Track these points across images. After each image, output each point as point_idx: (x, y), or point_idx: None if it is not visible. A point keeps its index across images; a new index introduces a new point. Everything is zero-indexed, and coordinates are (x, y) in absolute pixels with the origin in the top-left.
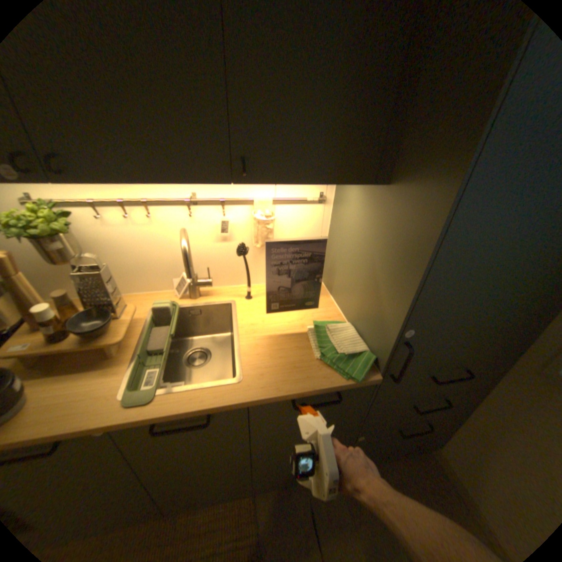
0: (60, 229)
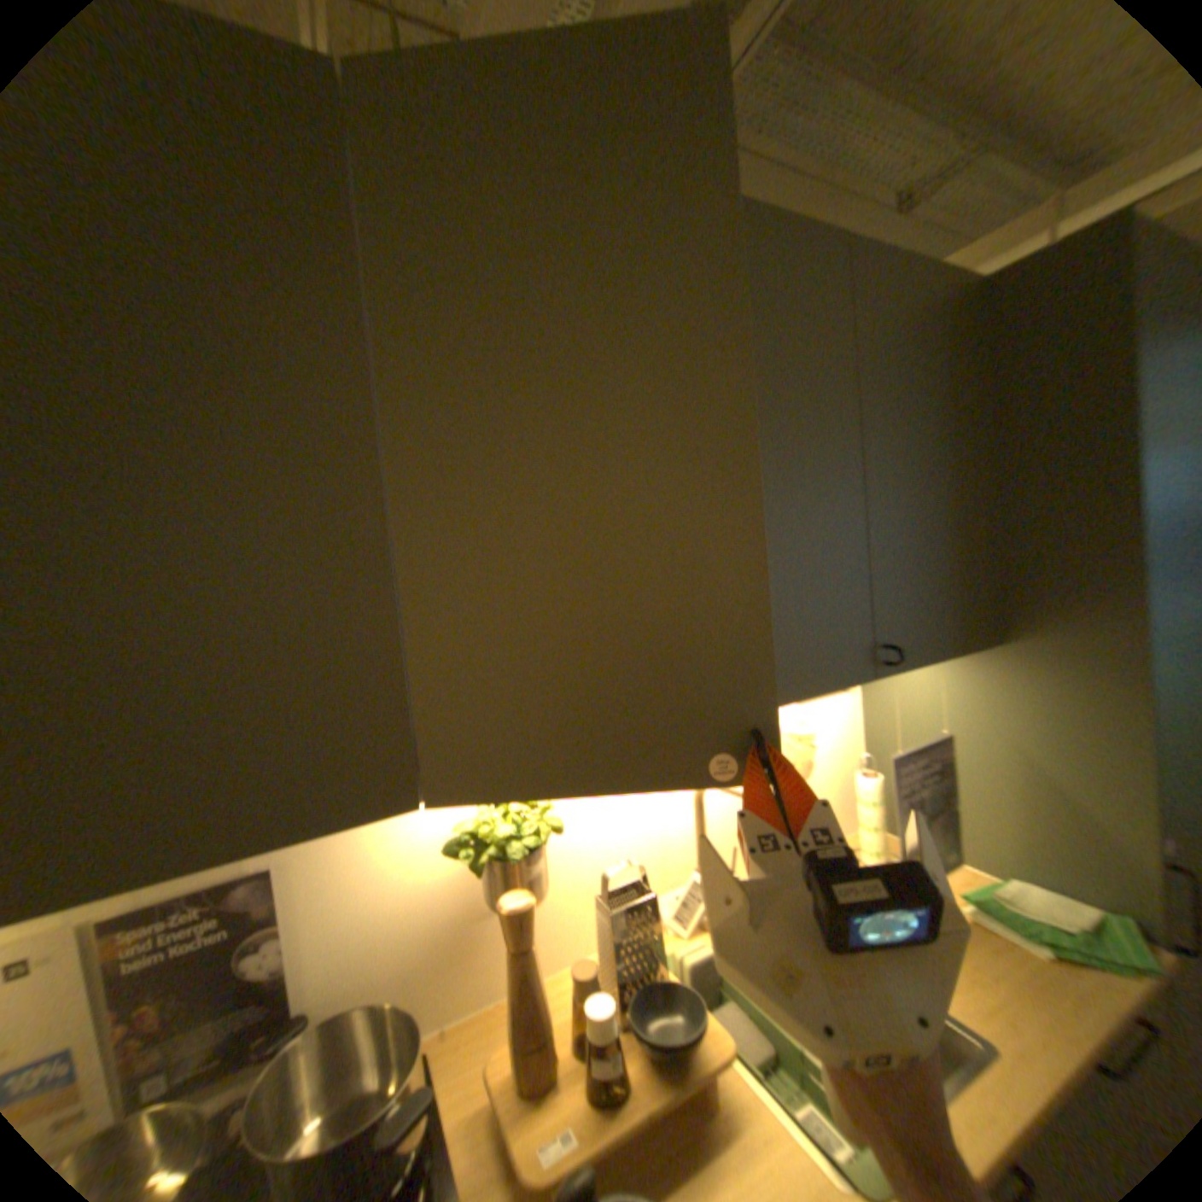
0: (562, 824)
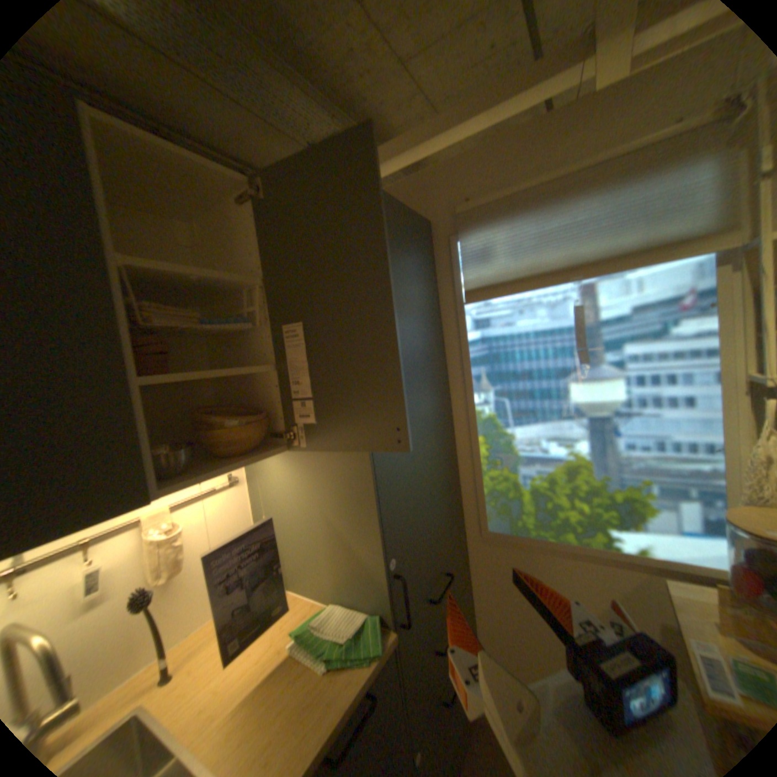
0: None
